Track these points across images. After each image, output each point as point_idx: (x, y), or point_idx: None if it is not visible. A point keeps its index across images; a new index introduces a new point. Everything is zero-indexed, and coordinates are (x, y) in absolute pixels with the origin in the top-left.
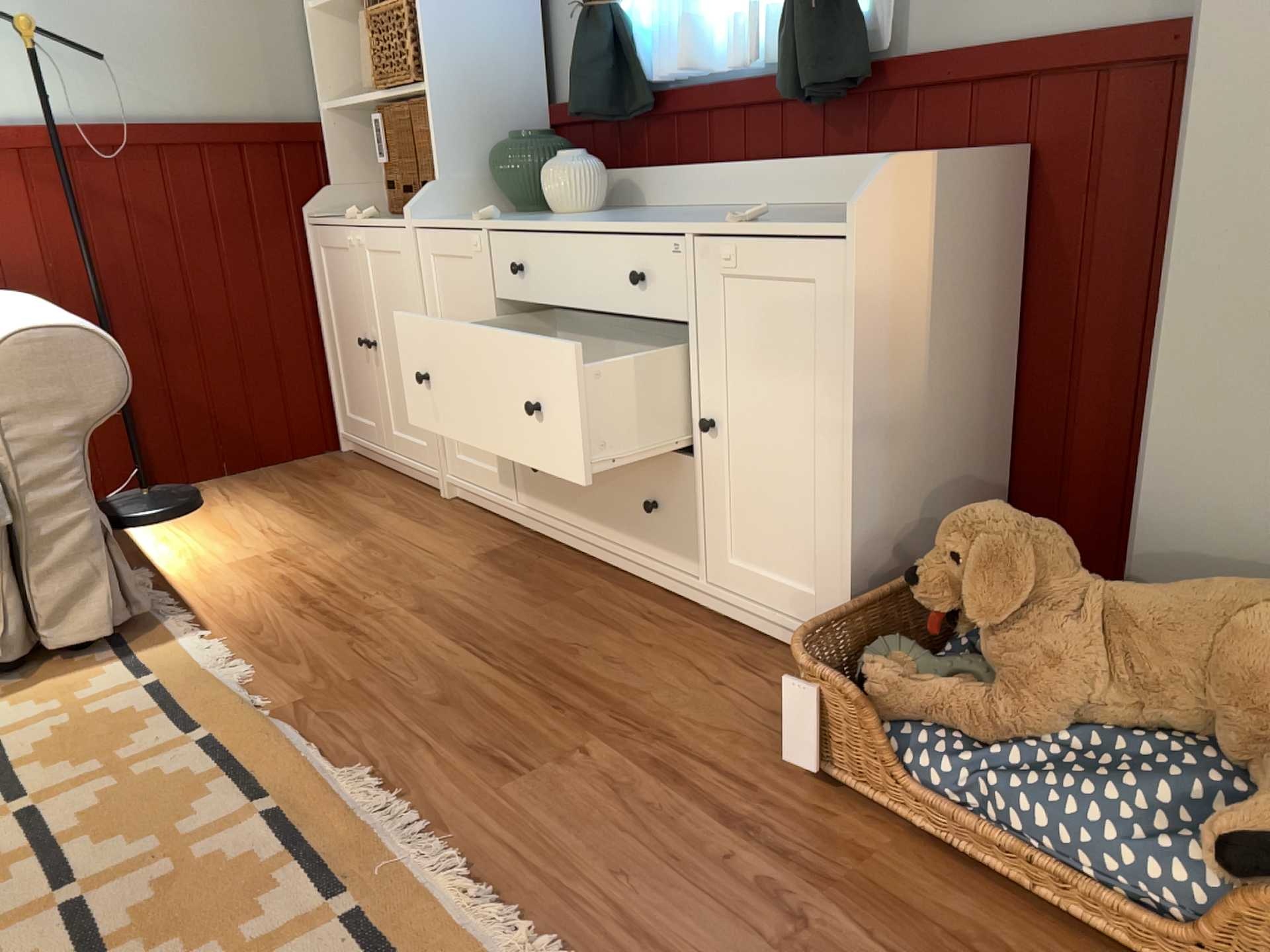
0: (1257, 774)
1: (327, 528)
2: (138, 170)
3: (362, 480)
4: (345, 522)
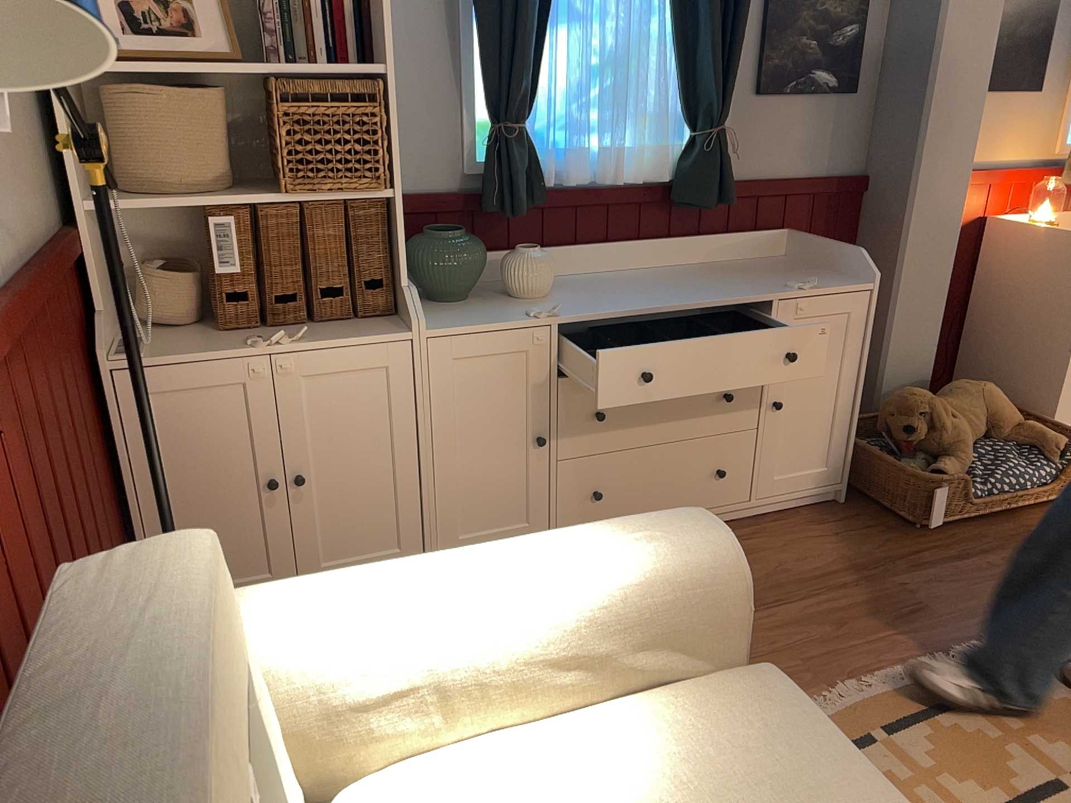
0: (1010, 437)
1: None
2: (44, 350)
3: None
4: None
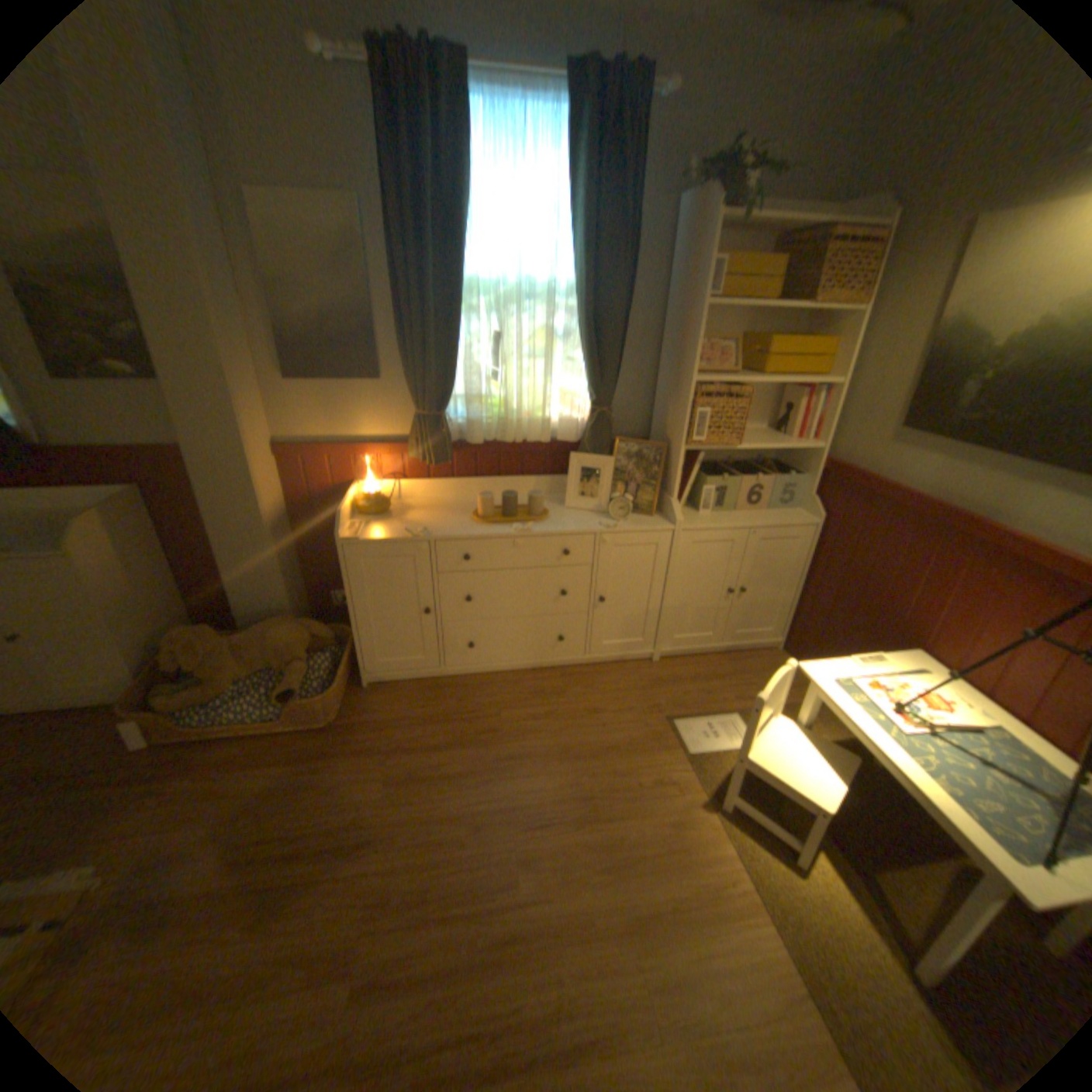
0: (283, 674)
1: None
2: None
3: None
4: None
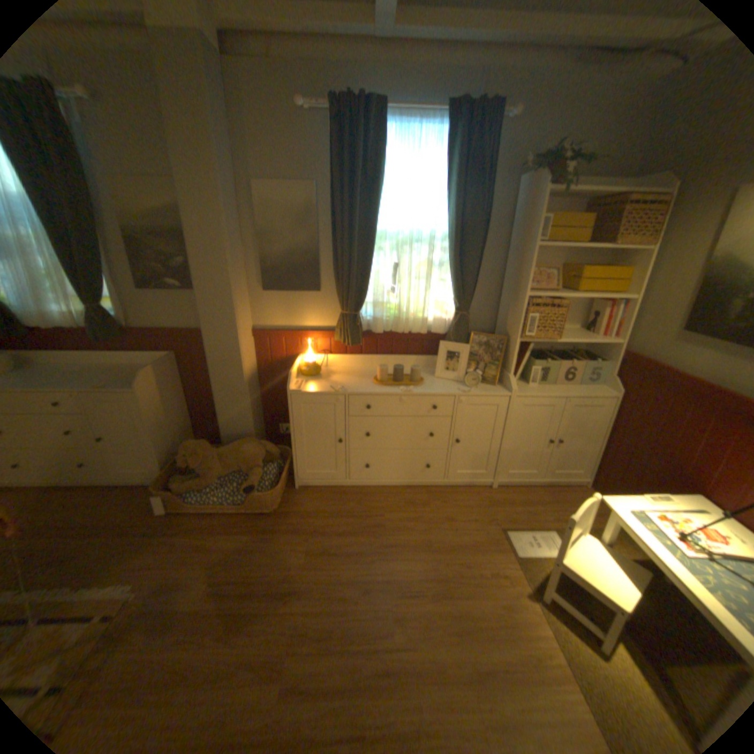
0: (248, 475)
1: None
2: None
3: None
4: None
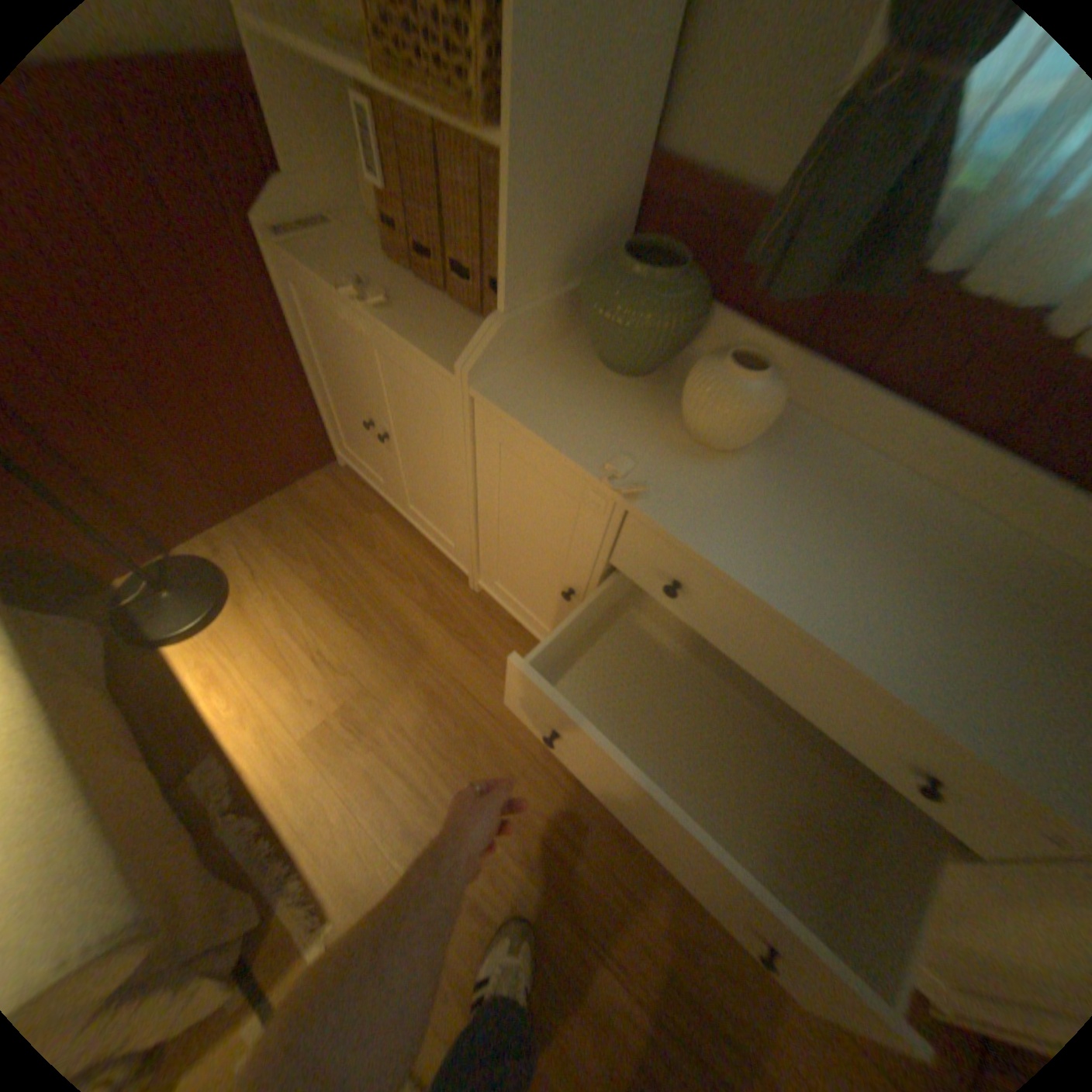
0: None
1: (378, 653)
2: None
3: (380, 538)
4: (392, 640)
